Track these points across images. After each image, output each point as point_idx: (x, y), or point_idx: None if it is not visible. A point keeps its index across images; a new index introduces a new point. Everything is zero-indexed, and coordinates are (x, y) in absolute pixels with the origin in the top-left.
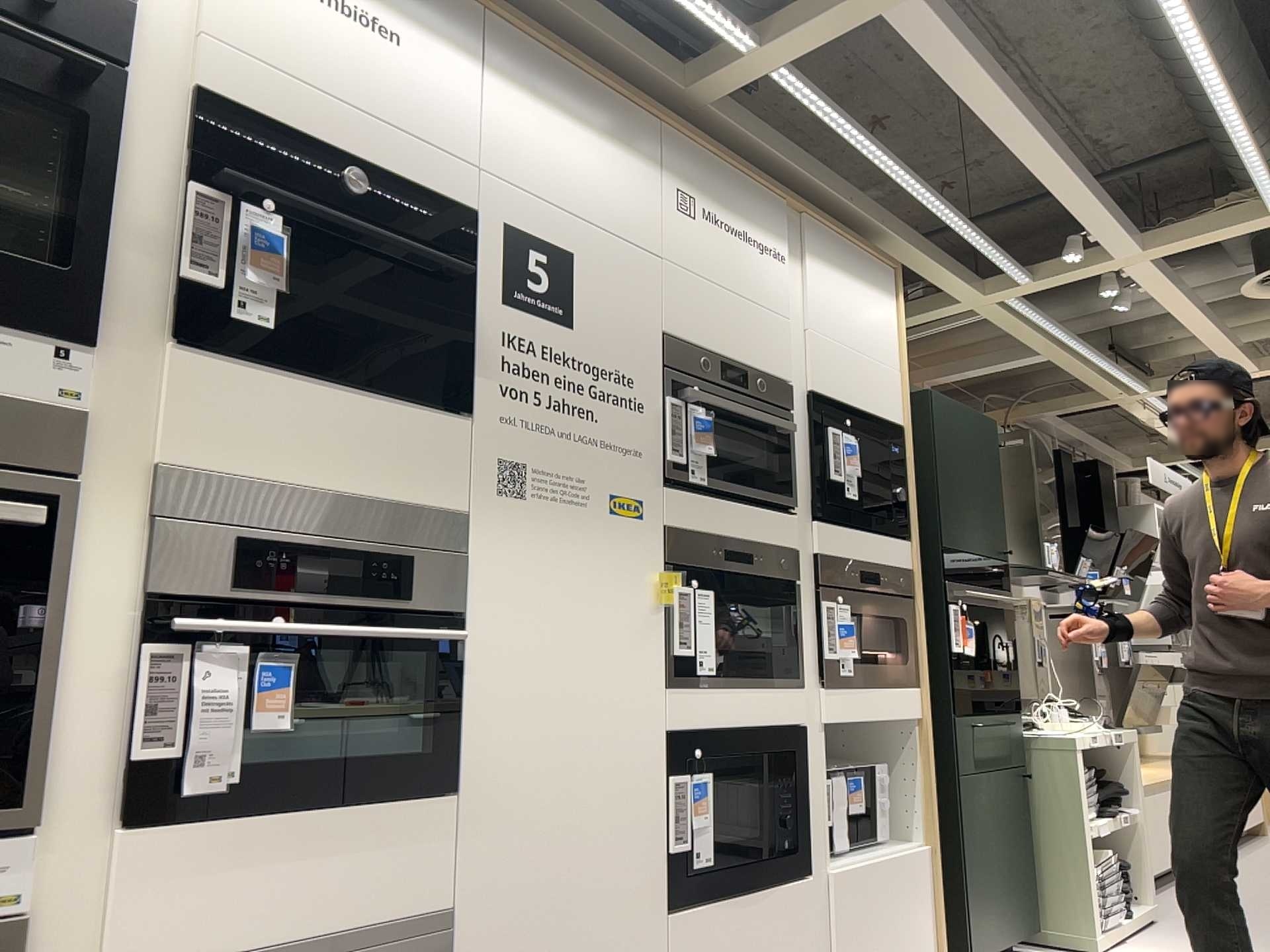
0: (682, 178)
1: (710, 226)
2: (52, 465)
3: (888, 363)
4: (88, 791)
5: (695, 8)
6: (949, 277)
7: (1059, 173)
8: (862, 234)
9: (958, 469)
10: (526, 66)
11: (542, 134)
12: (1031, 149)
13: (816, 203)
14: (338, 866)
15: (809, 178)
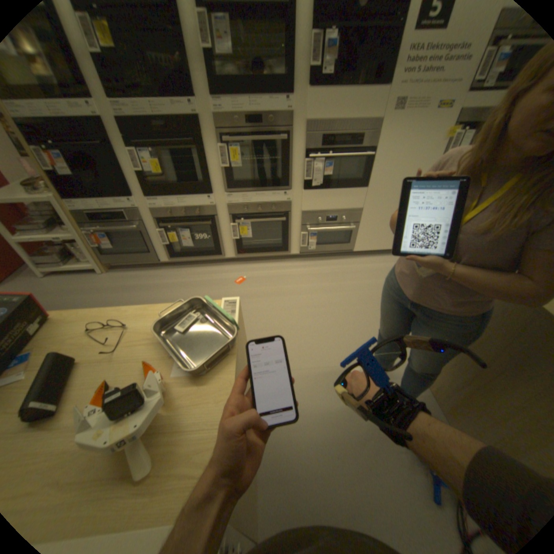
0: None
1: None
2: (287, 125)
3: None
4: (298, 183)
5: None
6: None
7: None
8: None
9: None
10: None
11: None
12: None
13: None
14: (339, 198)
15: None
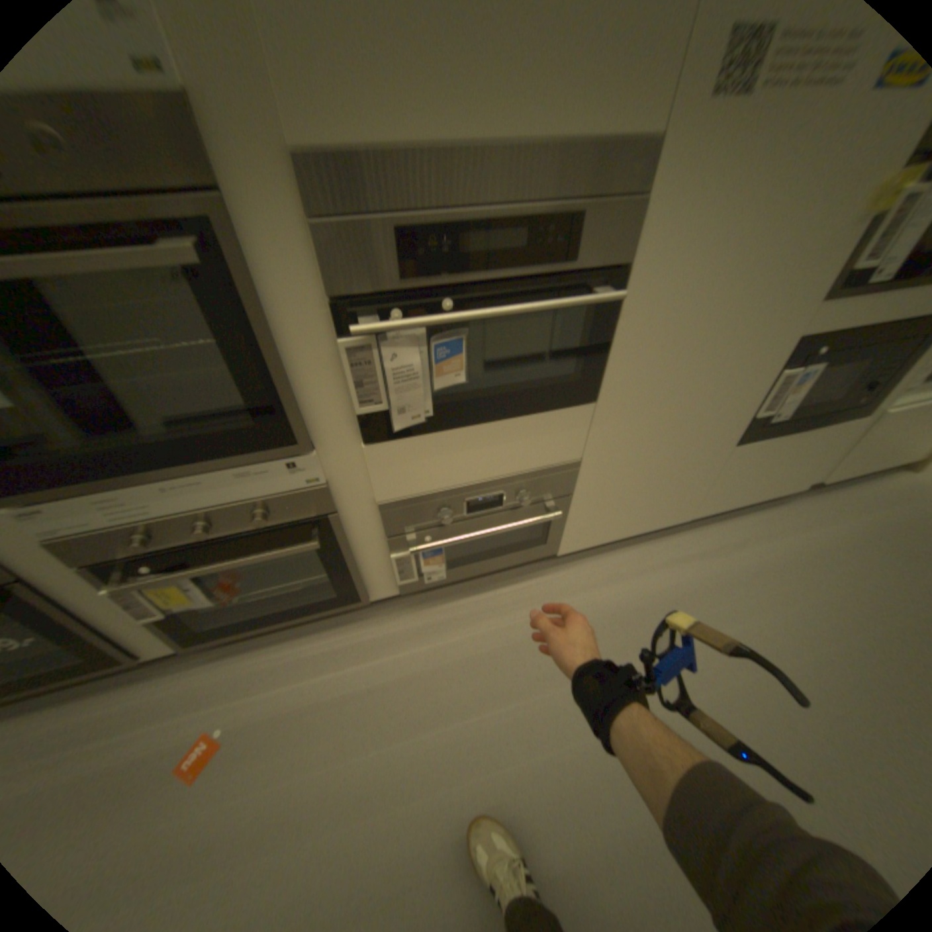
0: None
1: None
2: (185, 182)
3: None
4: (339, 425)
5: None
6: None
7: None
8: None
9: None
10: None
11: None
12: None
13: None
14: (505, 447)
15: None
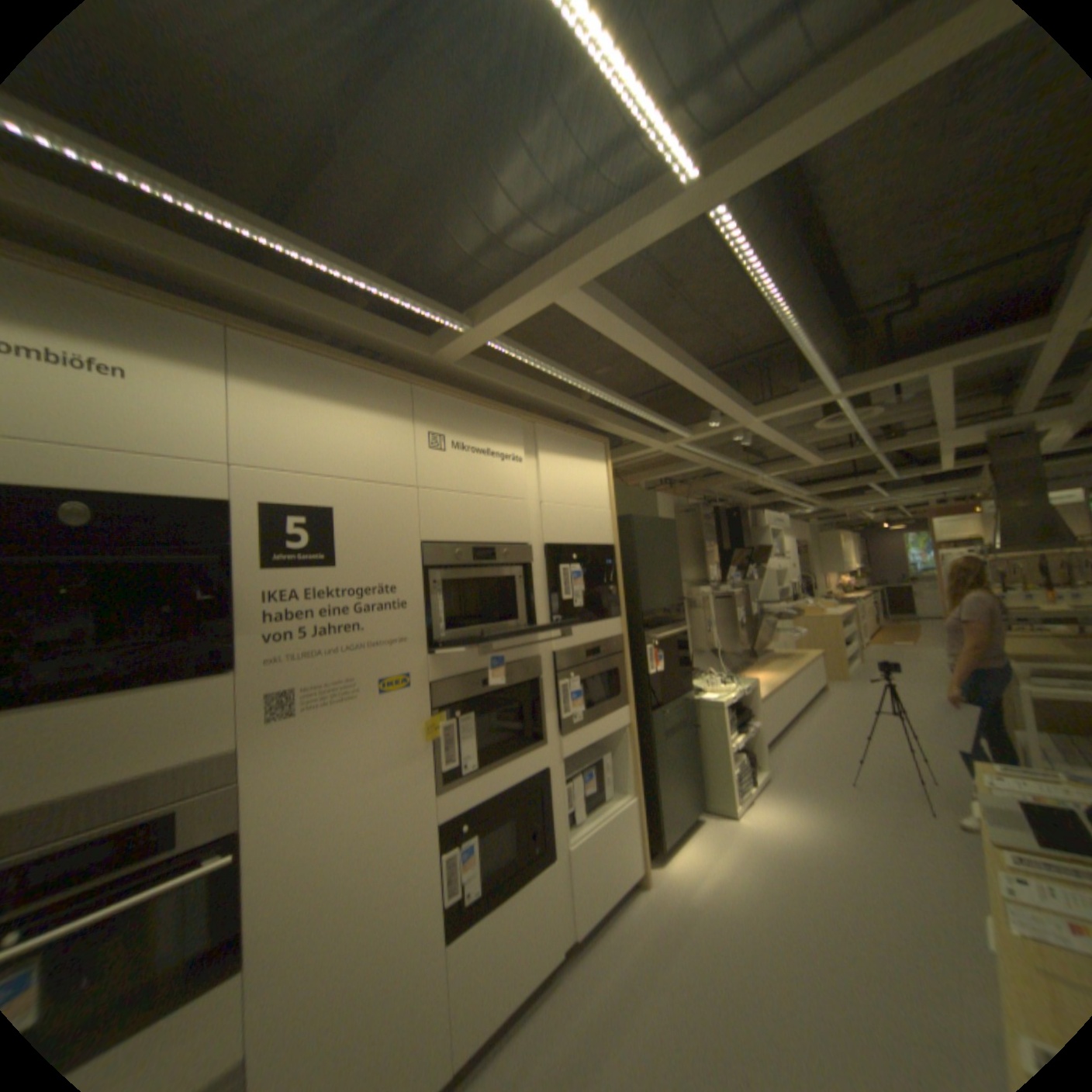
0: (433, 422)
1: (459, 452)
2: None
3: (602, 506)
4: None
5: (414, 303)
6: (644, 437)
7: (702, 384)
8: (584, 422)
9: (652, 558)
10: (274, 366)
11: (295, 419)
12: (682, 372)
13: (548, 409)
14: None
15: (539, 397)
